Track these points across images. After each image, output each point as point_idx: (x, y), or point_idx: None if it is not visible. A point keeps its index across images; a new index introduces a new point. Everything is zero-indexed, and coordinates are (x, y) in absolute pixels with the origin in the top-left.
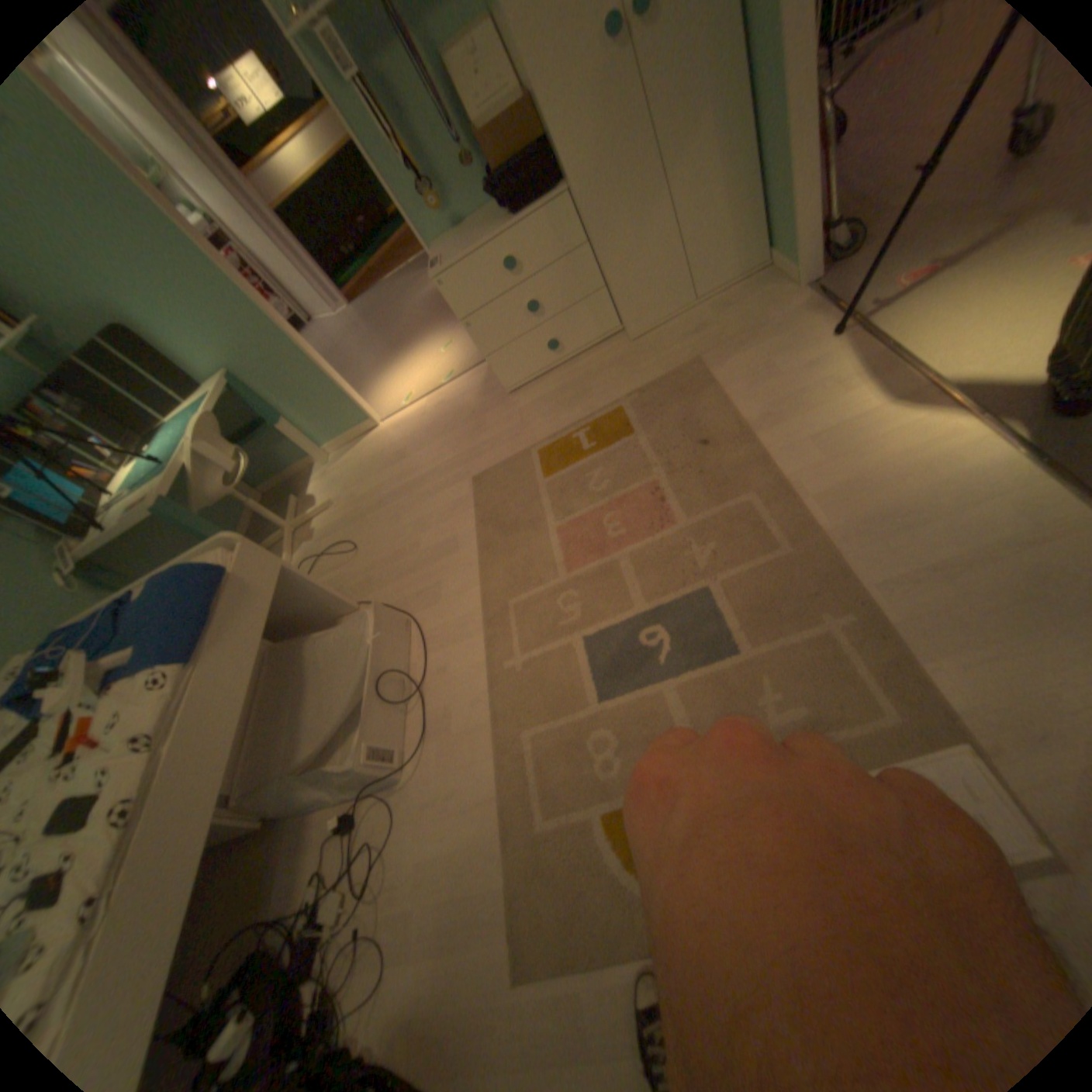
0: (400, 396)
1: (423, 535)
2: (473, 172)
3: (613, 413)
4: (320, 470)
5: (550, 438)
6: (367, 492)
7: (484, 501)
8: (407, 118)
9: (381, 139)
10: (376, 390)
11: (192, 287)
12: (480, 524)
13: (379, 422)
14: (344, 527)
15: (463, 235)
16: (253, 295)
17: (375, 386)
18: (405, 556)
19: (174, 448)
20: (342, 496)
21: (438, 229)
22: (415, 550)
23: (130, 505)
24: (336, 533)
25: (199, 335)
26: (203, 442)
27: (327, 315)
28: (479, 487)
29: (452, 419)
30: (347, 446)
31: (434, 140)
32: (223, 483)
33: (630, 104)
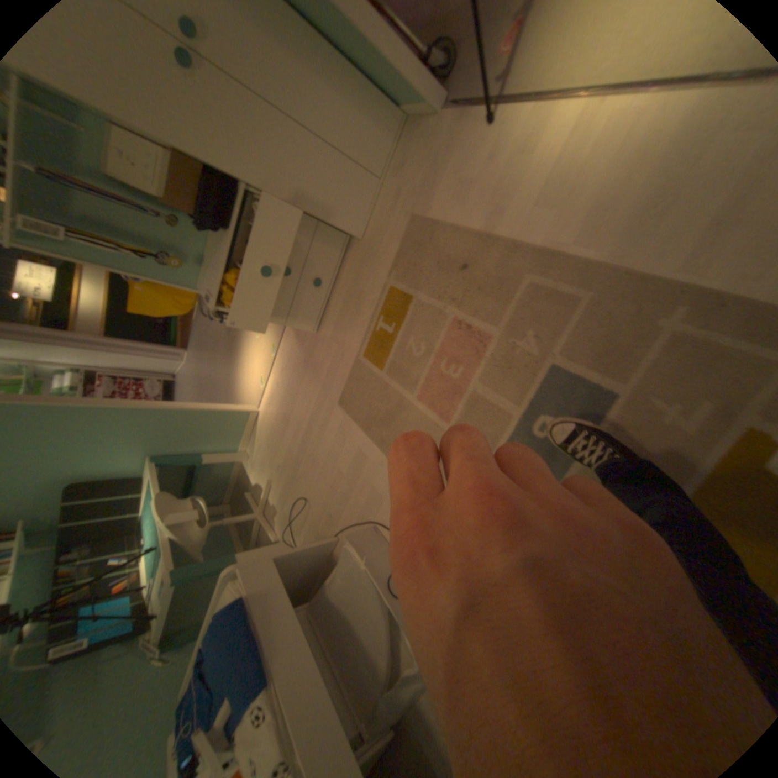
0: (255, 383)
1: (338, 461)
2: (182, 222)
3: (388, 293)
4: (247, 463)
5: (363, 340)
6: (283, 457)
7: (356, 411)
8: (116, 227)
9: (112, 252)
10: (239, 389)
11: (87, 429)
12: (366, 428)
13: (256, 408)
14: (288, 489)
15: (208, 265)
16: (124, 403)
17: (237, 387)
18: (338, 483)
19: (155, 531)
20: (272, 471)
21: (192, 273)
22: (340, 474)
23: (158, 589)
24: (286, 497)
25: (115, 450)
26: (168, 514)
27: (179, 366)
28: (345, 405)
29: (295, 373)
30: (250, 437)
31: (143, 225)
32: (200, 523)
33: (235, 96)
